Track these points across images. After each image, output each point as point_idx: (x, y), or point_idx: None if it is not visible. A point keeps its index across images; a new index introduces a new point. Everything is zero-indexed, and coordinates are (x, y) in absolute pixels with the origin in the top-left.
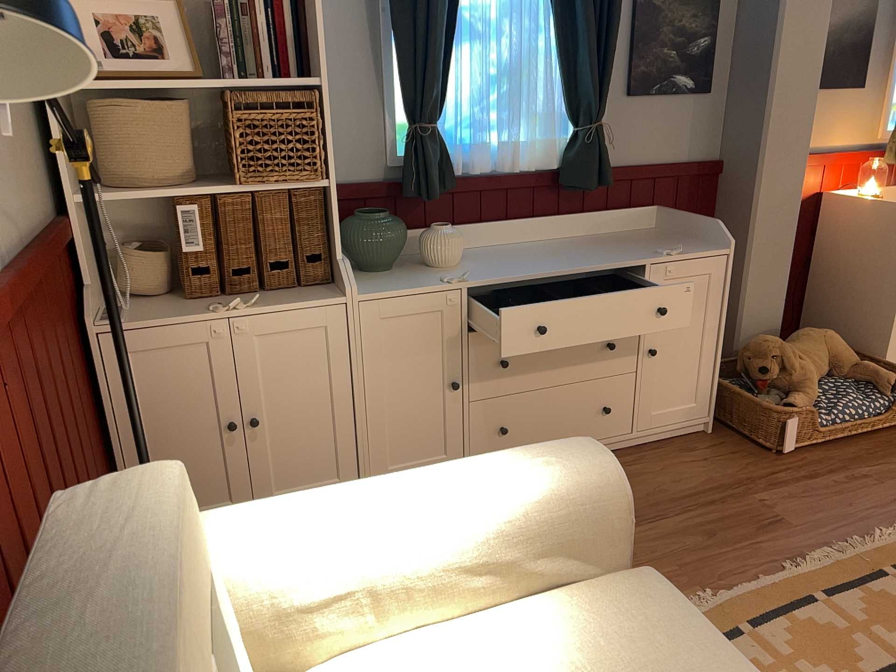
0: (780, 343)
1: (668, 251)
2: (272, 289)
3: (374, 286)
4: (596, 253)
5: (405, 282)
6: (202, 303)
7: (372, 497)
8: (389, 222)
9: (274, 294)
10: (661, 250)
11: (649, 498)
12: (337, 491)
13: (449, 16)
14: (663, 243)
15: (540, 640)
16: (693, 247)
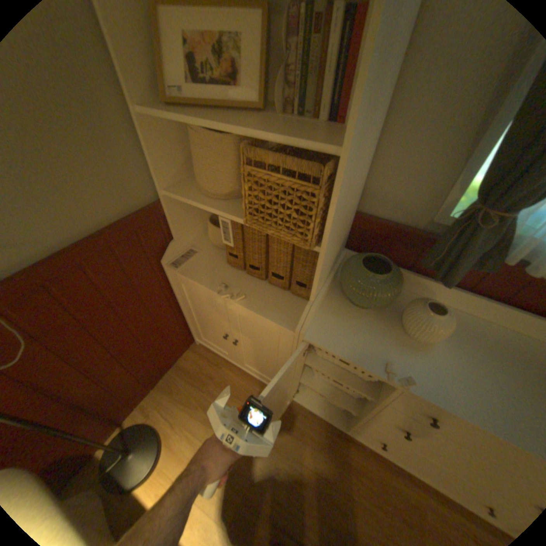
0: None
1: None
2: (275, 282)
3: (336, 327)
4: None
5: (363, 338)
6: (231, 272)
7: None
8: (384, 285)
9: (271, 289)
10: None
11: None
12: None
13: None
14: None
15: None
16: None
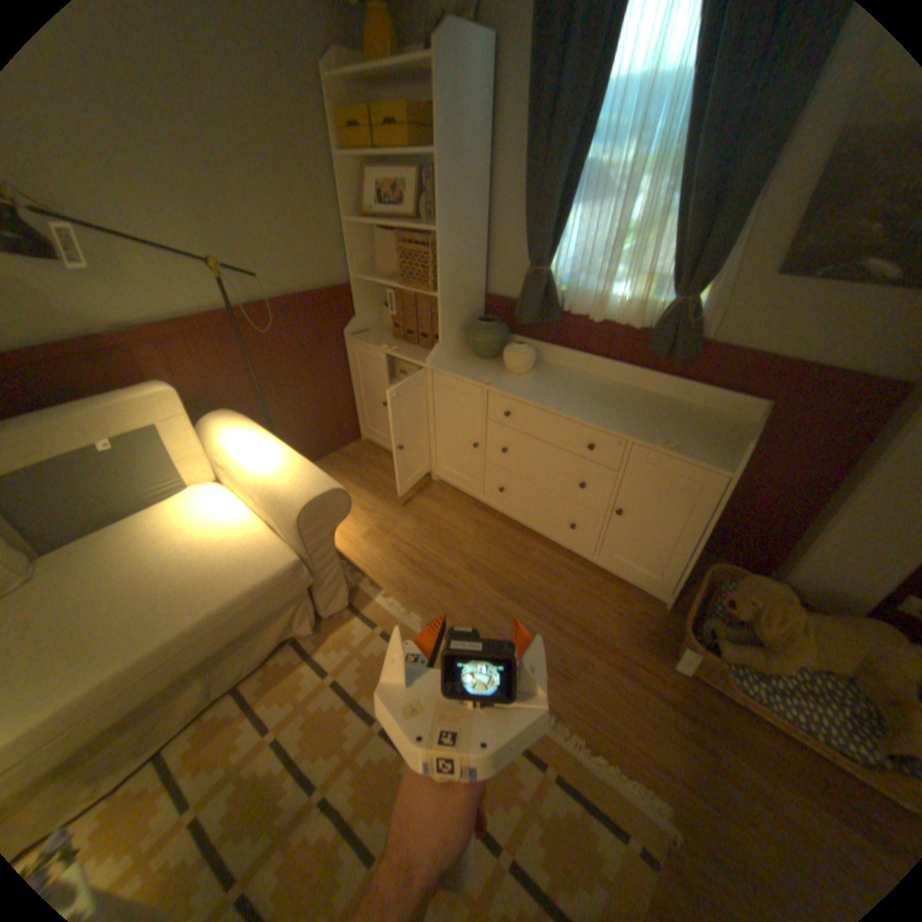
0: (792, 601)
1: (665, 440)
2: (423, 346)
3: (456, 365)
4: (626, 411)
5: (472, 369)
6: (393, 341)
7: (254, 444)
8: (486, 329)
9: (419, 349)
10: (666, 436)
11: (539, 590)
12: (259, 436)
13: (569, 175)
14: (705, 434)
15: (234, 532)
16: (715, 451)
